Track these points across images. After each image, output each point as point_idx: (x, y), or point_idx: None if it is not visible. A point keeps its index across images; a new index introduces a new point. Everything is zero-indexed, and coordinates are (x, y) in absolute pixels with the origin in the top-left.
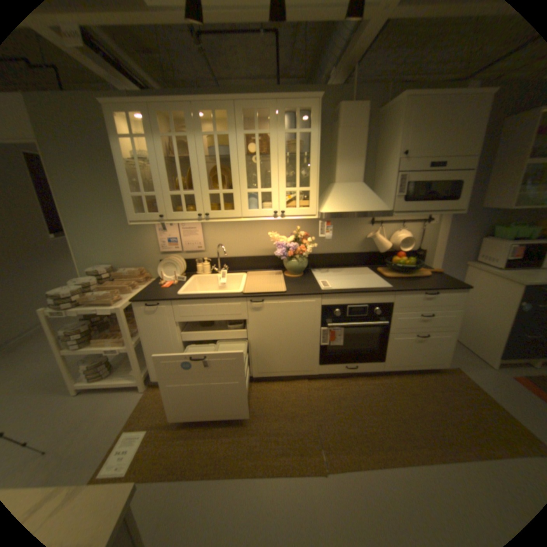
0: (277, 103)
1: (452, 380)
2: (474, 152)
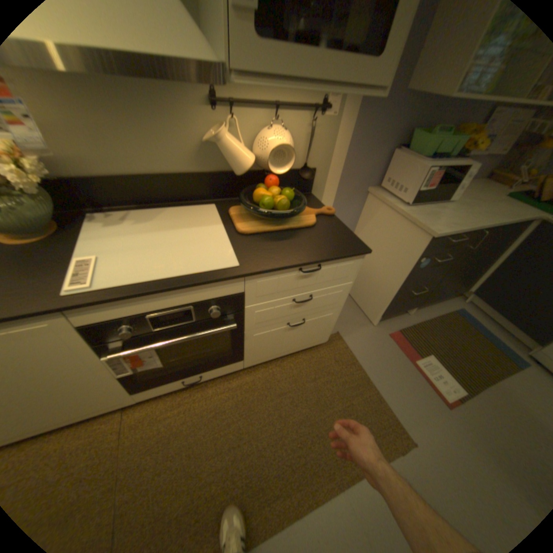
0: None
1: (328, 354)
2: None
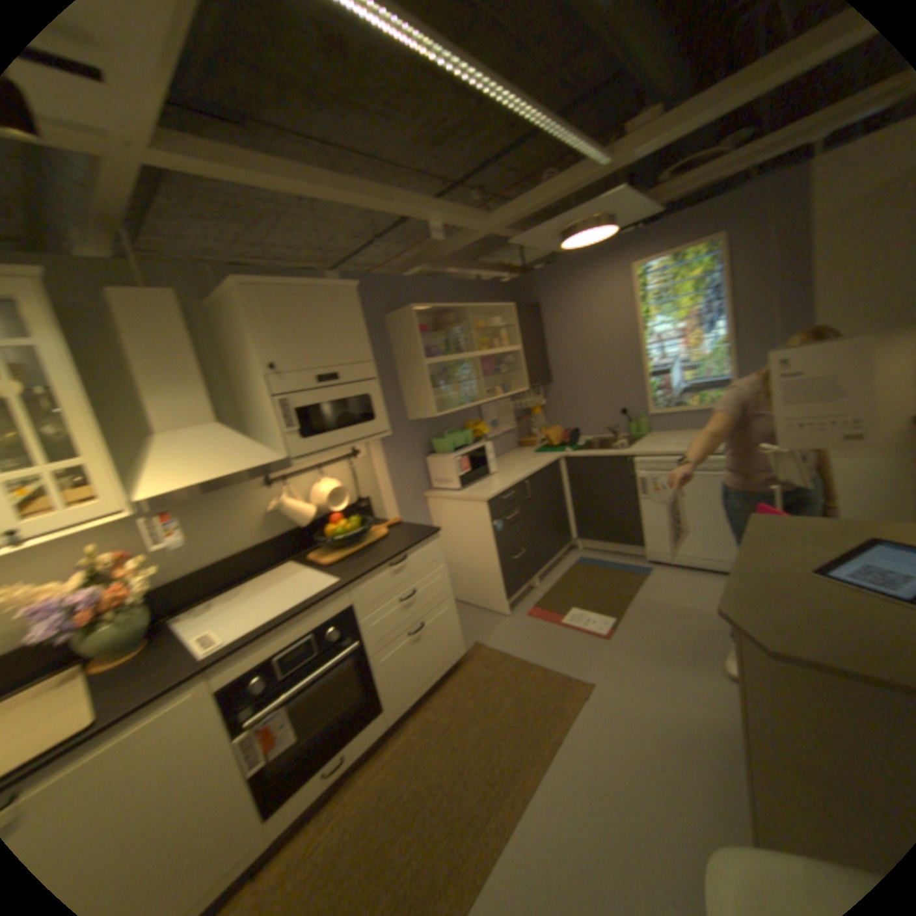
0: None
1: (475, 666)
2: (367, 356)
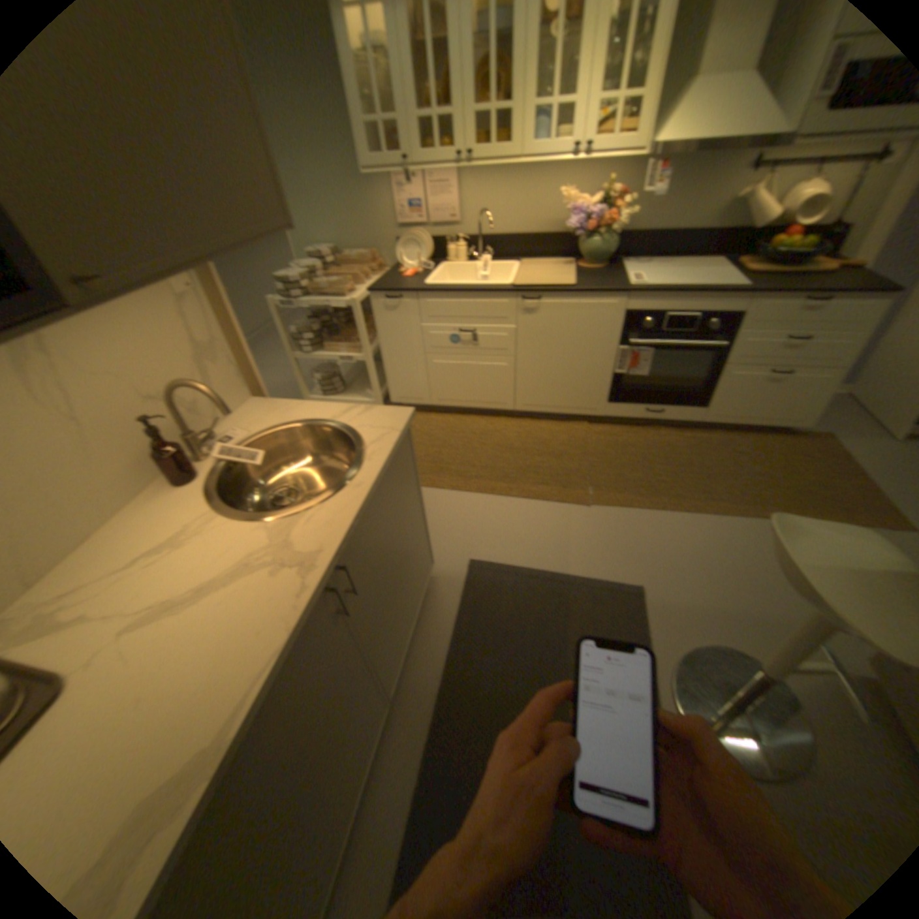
0: None
1: (809, 444)
2: None
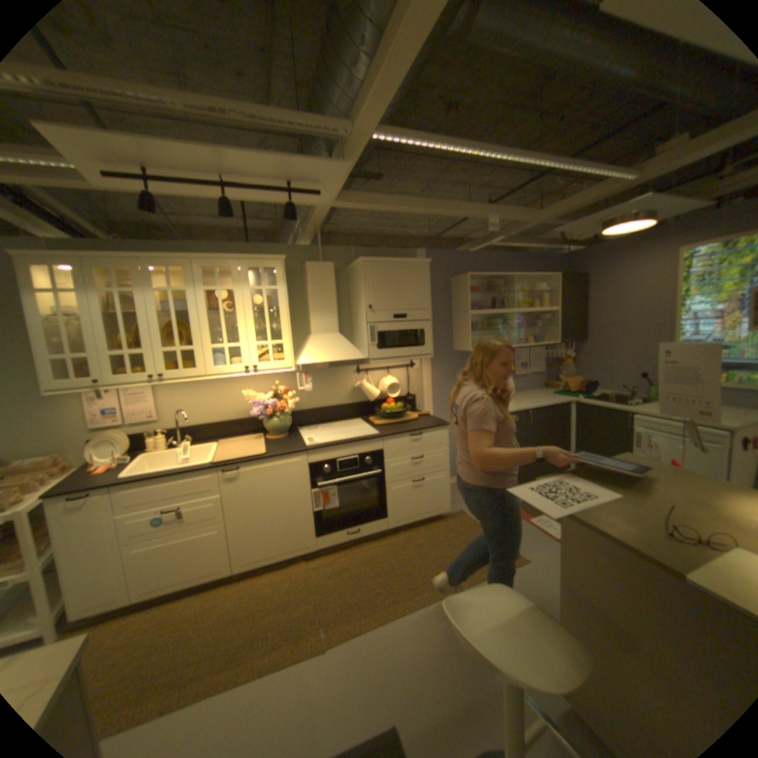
0: (238, 263)
1: (454, 522)
2: (425, 306)
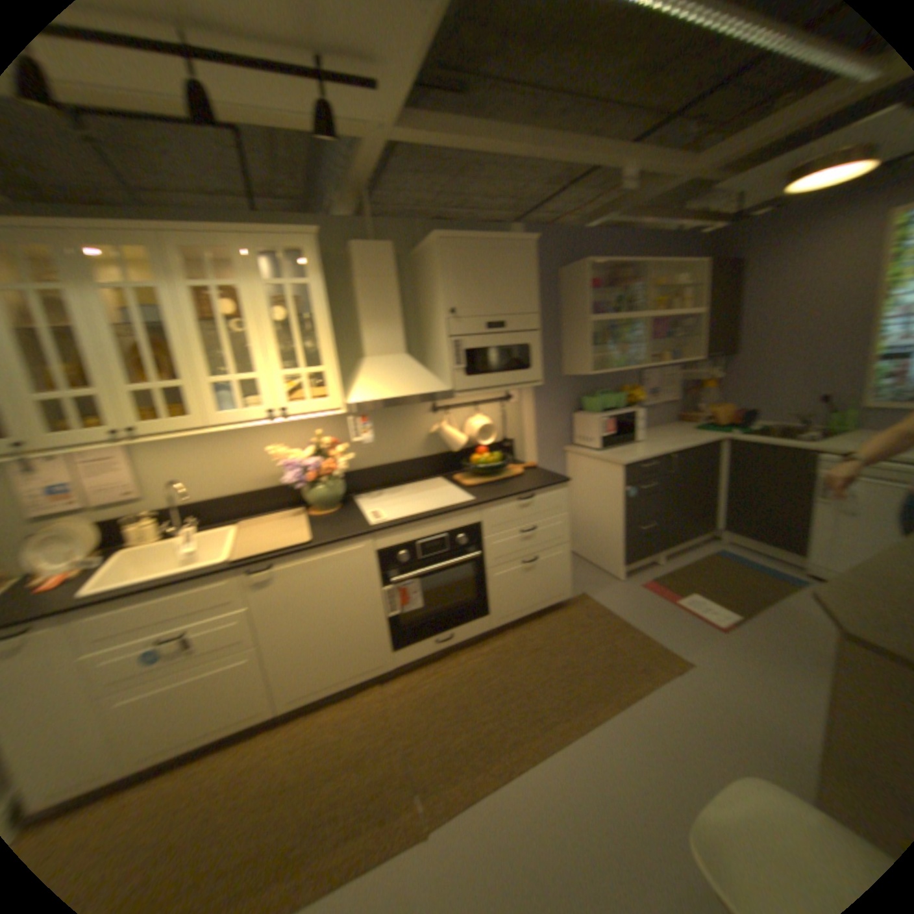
0: (236, 239)
1: (576, 612)
2: (530, 309)
